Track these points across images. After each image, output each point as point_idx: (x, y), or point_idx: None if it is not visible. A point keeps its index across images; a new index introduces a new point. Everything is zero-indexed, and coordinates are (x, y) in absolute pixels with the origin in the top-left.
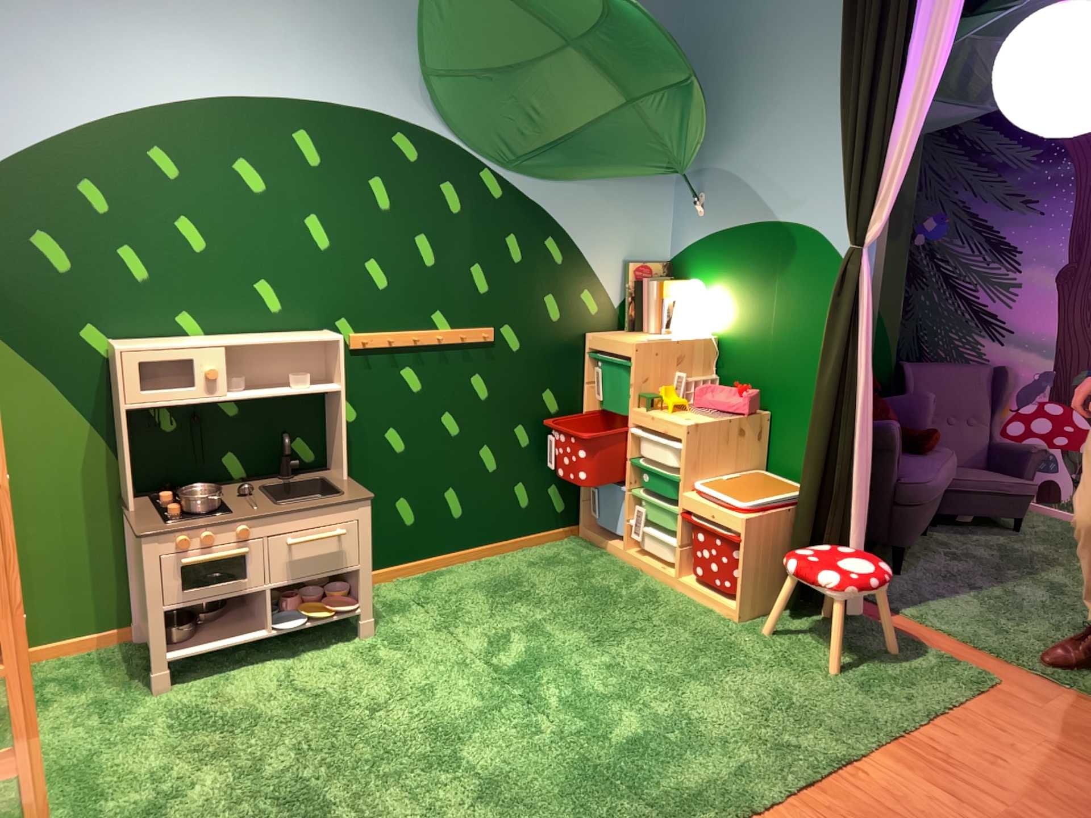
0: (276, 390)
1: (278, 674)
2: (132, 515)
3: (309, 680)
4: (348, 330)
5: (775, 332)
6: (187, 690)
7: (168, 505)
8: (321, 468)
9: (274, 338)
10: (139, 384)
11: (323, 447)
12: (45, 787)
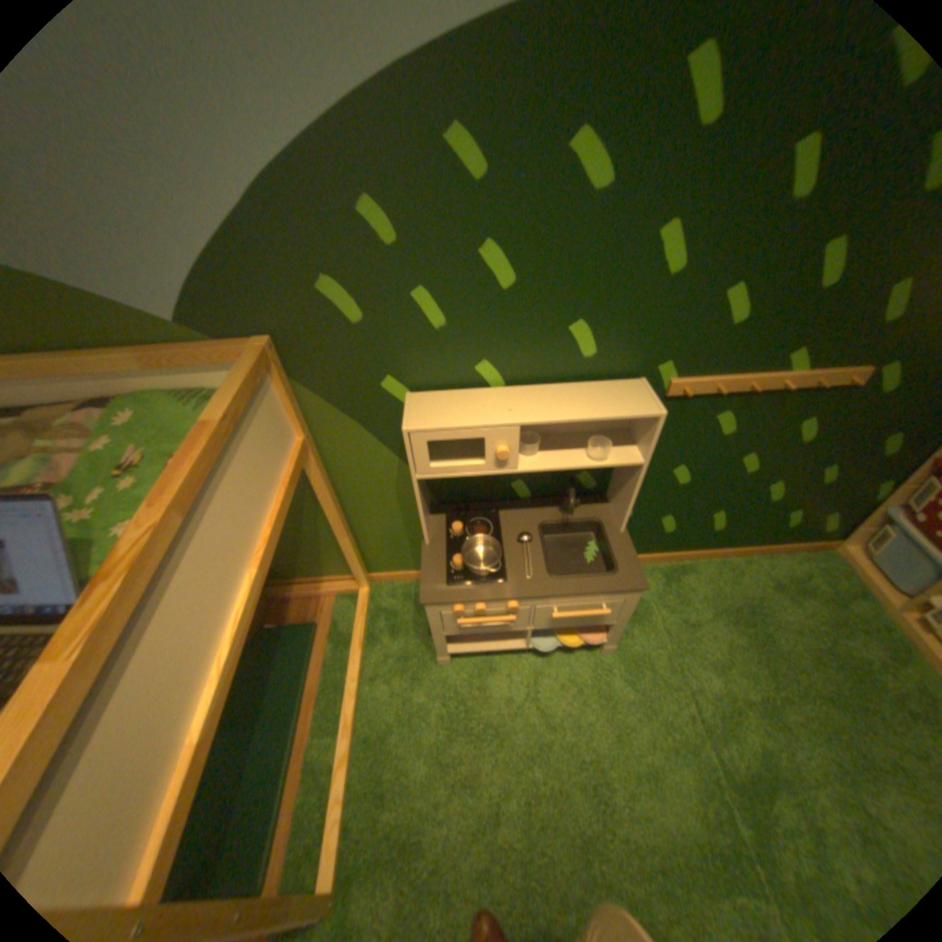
0: (571, 455)
1: (529, 677)
2: (425, 555)
3: (551, 698)
4: (671, 376)
5: None
6: (461, 668)
7: (458, 538)
8: (601, 494)
9: (579, 407)
10: (428, 460)
11: (607, 481)
12: (352, 763)
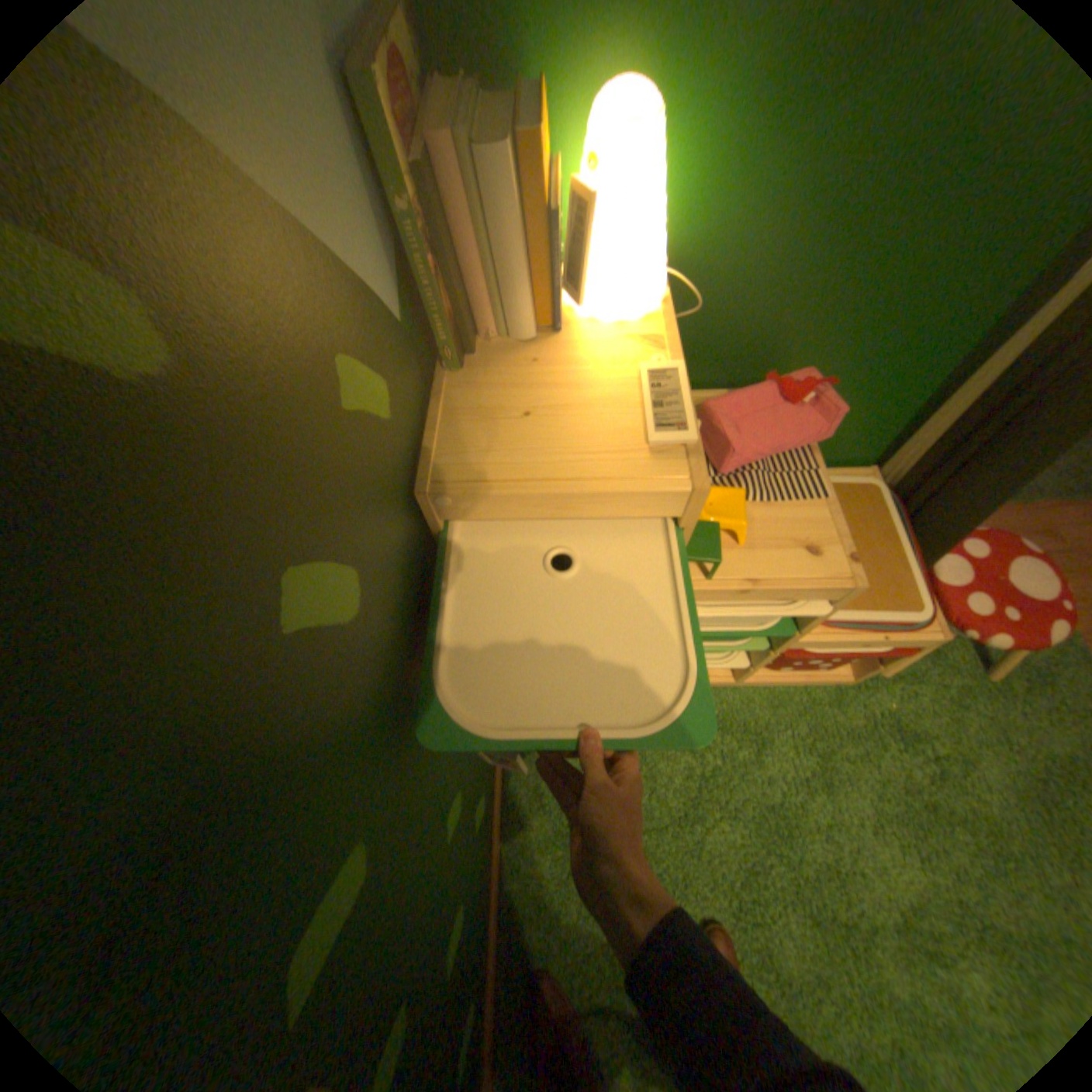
0: None
1: None
2: None
3: None
4: None
5: (863, 212)
6: None
7: None
8: None
9: None
10: None
11: None
12: None
